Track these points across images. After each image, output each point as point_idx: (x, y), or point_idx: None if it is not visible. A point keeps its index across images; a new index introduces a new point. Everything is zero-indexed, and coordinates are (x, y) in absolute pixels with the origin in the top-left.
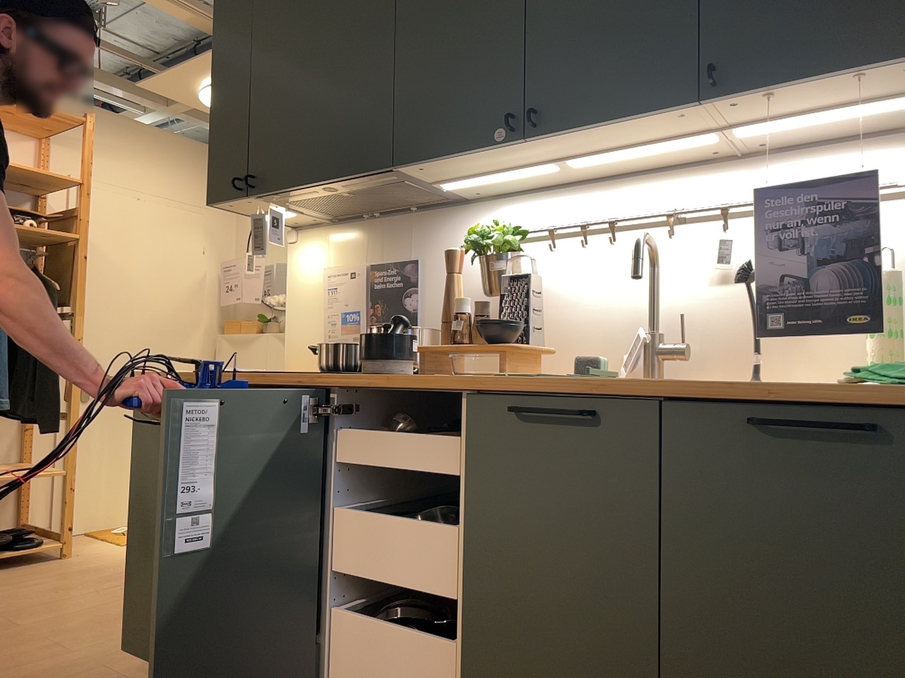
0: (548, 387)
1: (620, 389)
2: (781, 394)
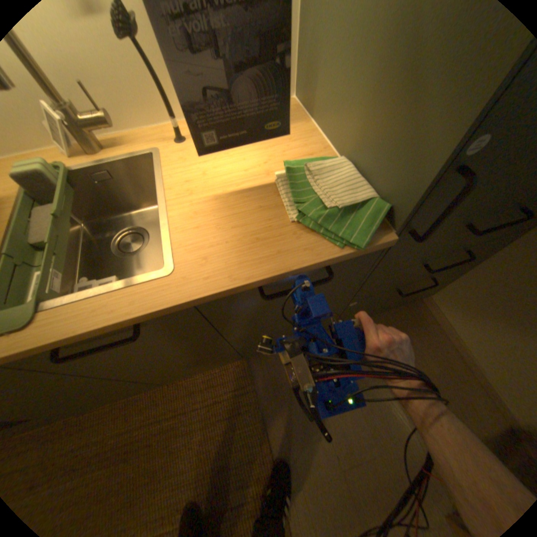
0: (67, 331)
1: (148, 317)
2: (277, 279)
